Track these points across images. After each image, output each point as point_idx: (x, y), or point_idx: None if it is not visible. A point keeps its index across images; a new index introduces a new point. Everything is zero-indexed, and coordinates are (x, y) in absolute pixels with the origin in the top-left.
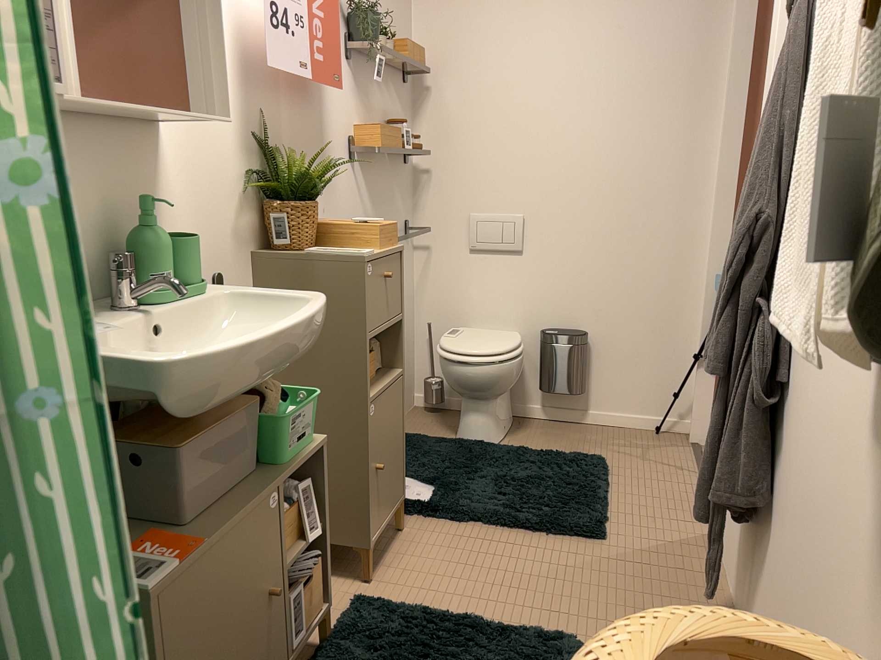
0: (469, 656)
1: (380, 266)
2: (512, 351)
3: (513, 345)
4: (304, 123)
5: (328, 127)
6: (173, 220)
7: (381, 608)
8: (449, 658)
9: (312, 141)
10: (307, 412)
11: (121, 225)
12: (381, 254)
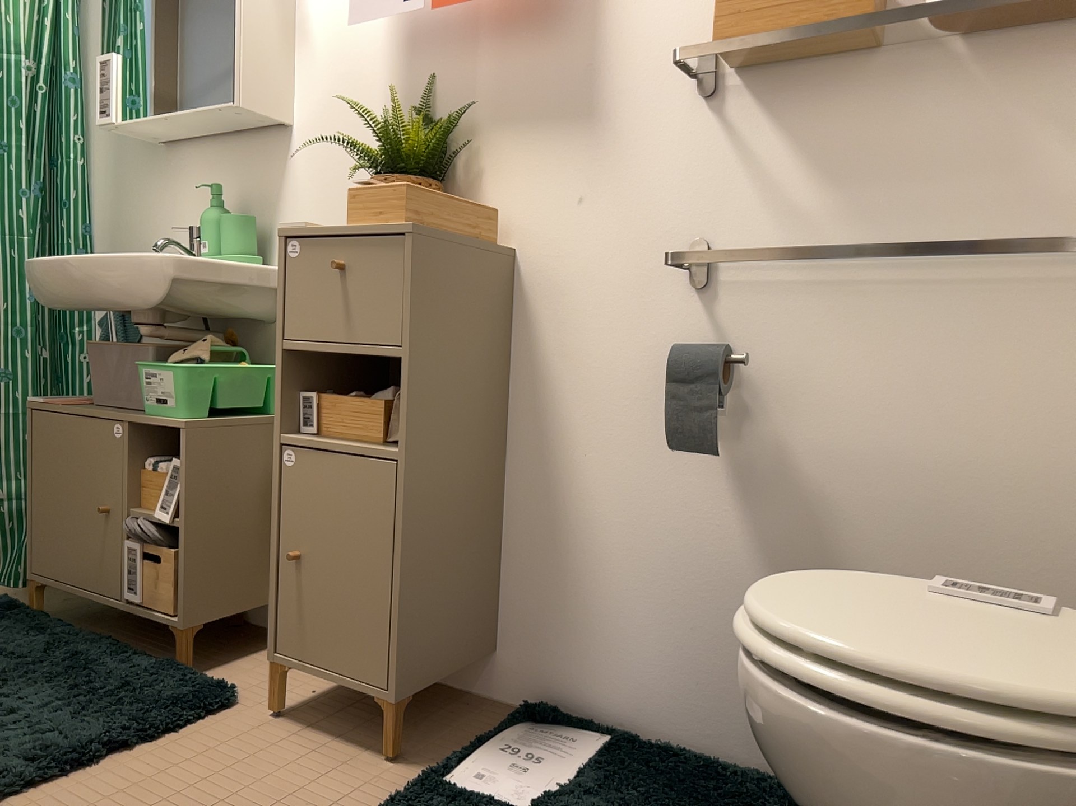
0: (24, 722)
1: (329, 253)
2: (818, 653)
3: (860, 652)
4: (530, 69)
5: (608, 56)
6: (297, 213)
7: (193, 686)
8: (45, 710)
9: (552, 91)
10: (172, 378)
11: (254, 216)
12: (326, 234)
